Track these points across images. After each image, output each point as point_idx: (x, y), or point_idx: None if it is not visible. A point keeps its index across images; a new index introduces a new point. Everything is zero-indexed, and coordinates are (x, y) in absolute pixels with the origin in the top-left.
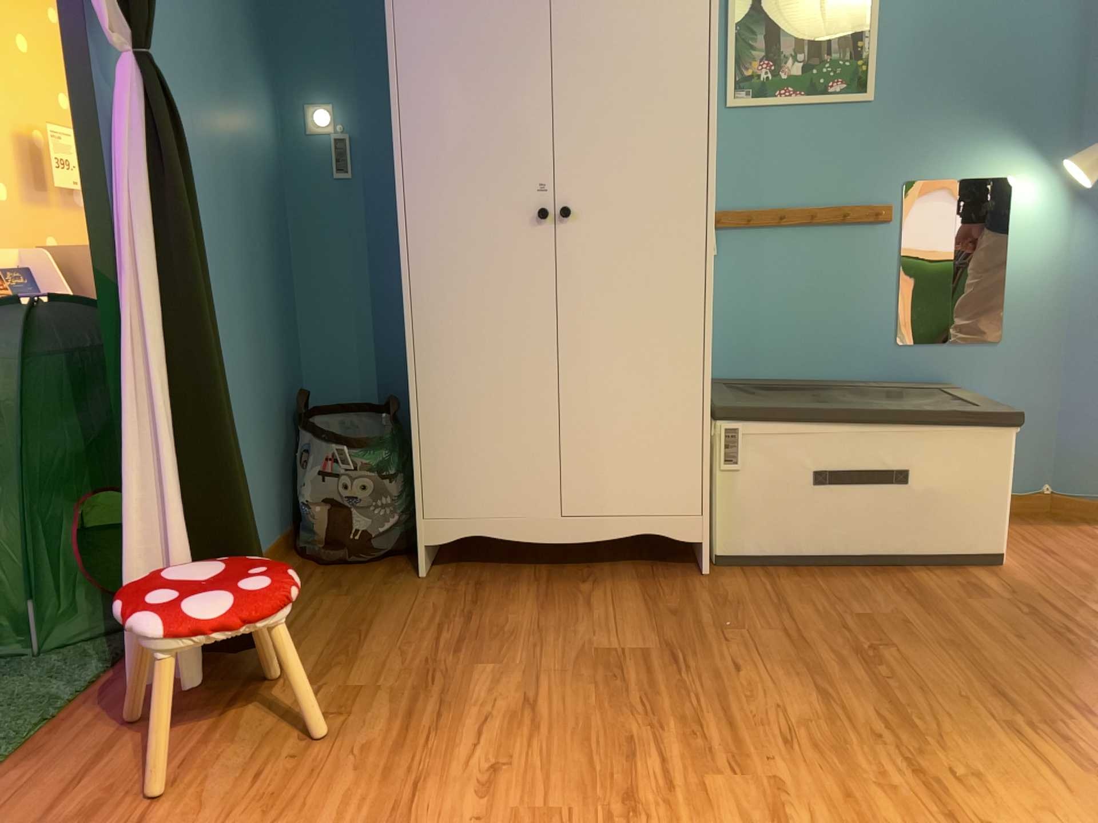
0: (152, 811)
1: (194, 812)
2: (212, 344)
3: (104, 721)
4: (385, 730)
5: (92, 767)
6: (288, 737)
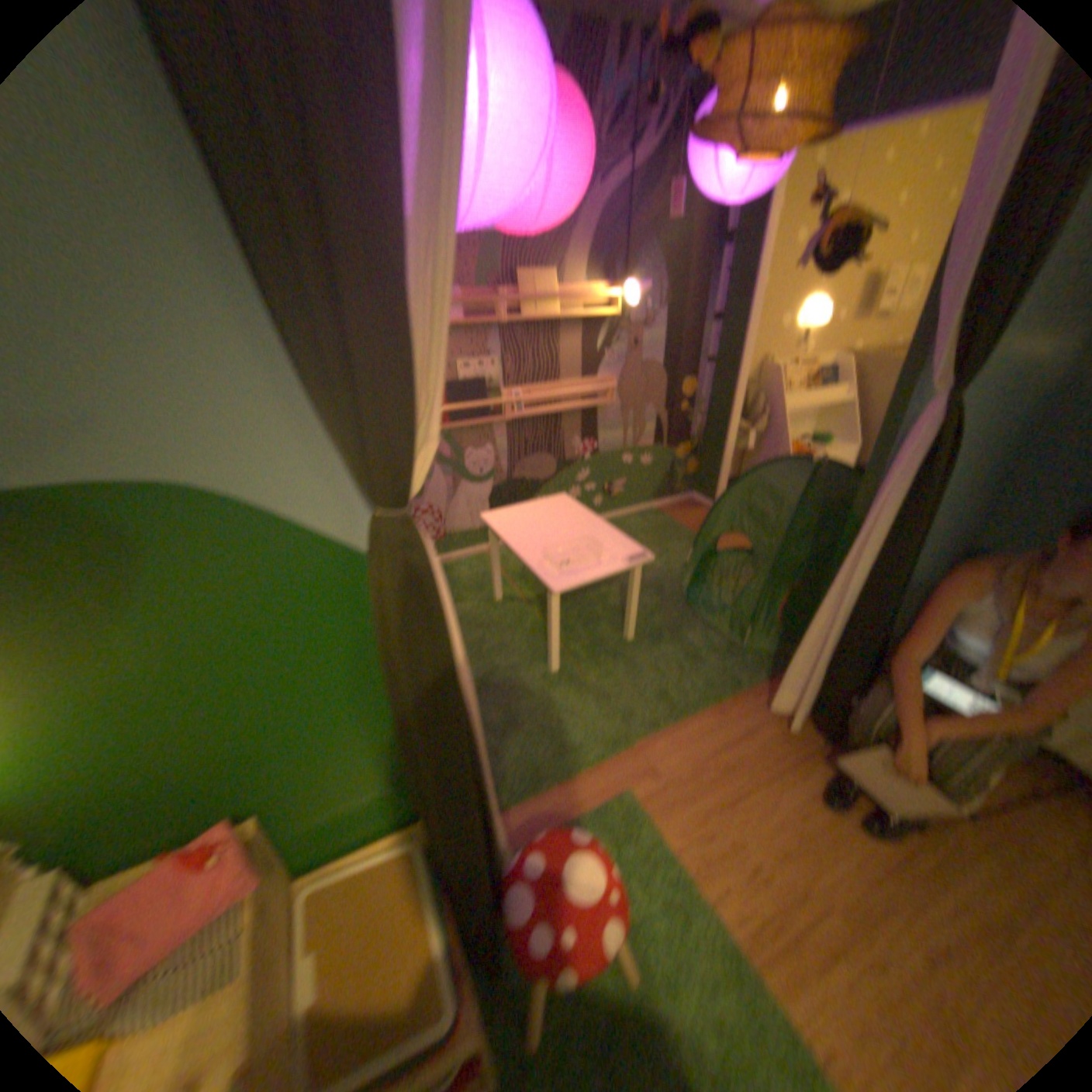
0: (756, 798)
1: (772, 816)
2: (904, 582)
3: (755, 719)
4: (894, 855)
5: (741, 746)
6: (835, 809)
